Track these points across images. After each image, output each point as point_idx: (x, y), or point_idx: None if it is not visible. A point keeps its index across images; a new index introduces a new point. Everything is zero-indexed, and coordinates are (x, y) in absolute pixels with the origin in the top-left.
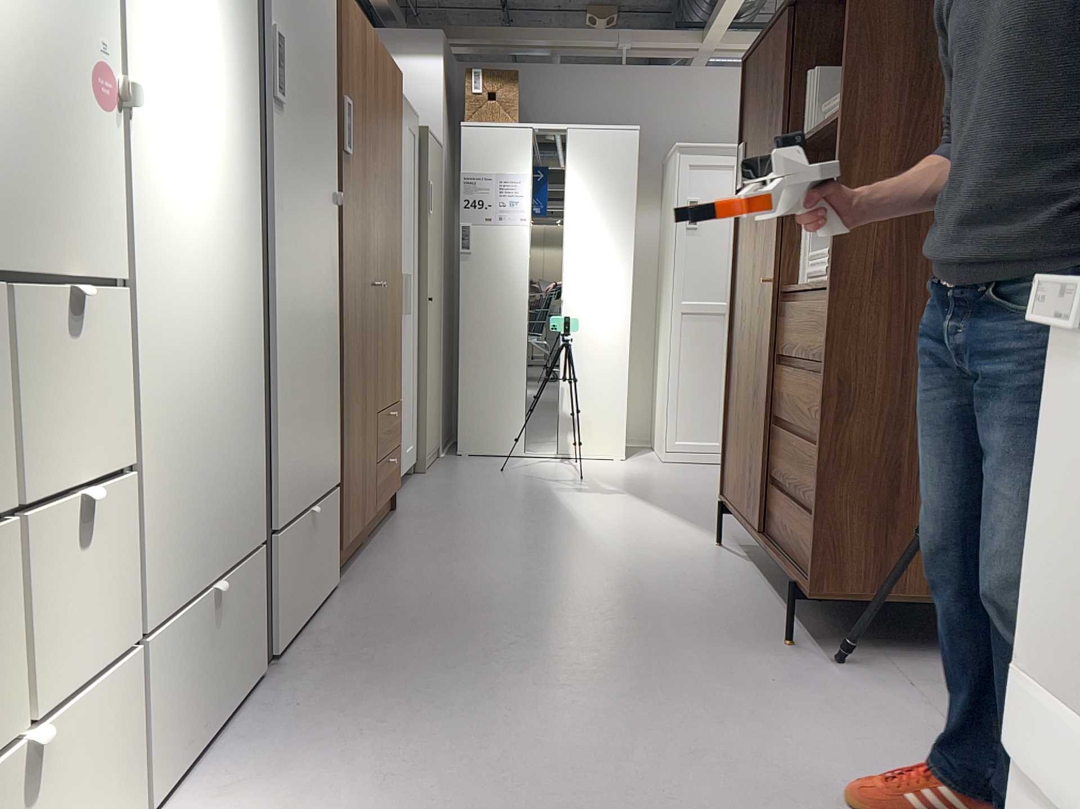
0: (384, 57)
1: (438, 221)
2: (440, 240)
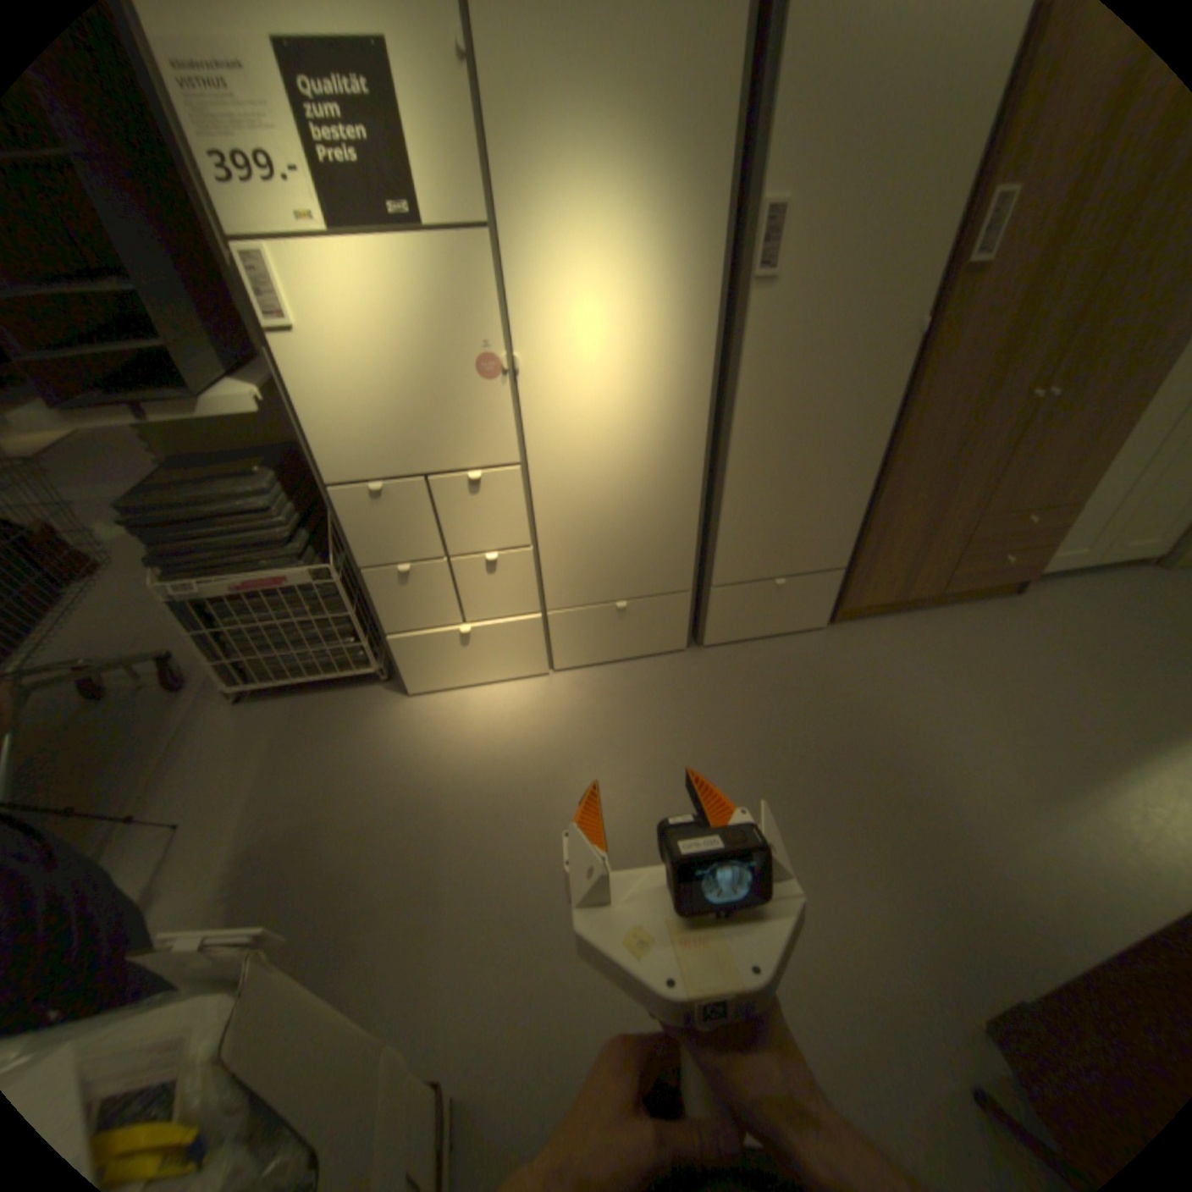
0: None
1: None
2: None
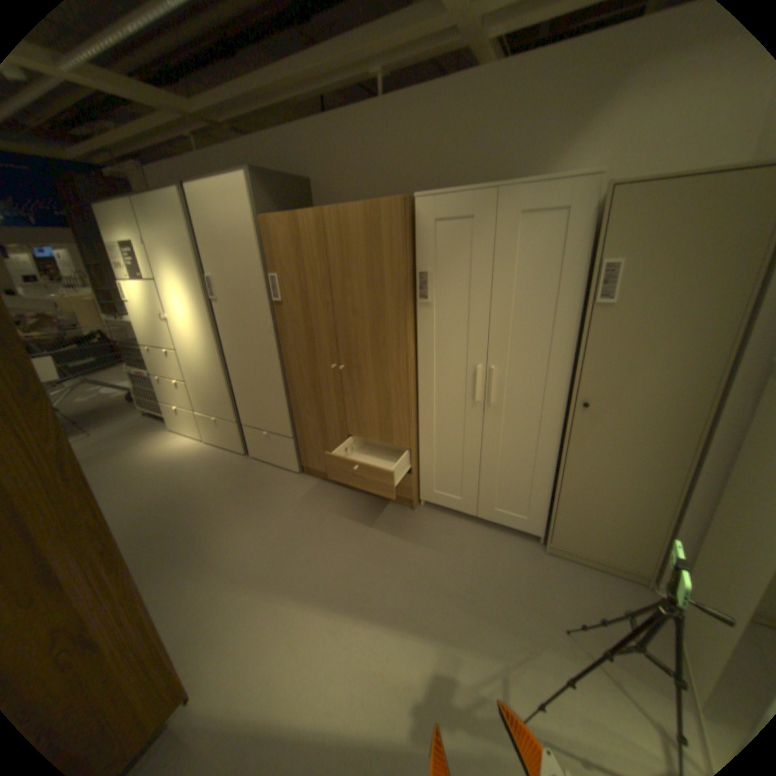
0: (340, 212)
1: (697, 306)
2: (706, 334)
